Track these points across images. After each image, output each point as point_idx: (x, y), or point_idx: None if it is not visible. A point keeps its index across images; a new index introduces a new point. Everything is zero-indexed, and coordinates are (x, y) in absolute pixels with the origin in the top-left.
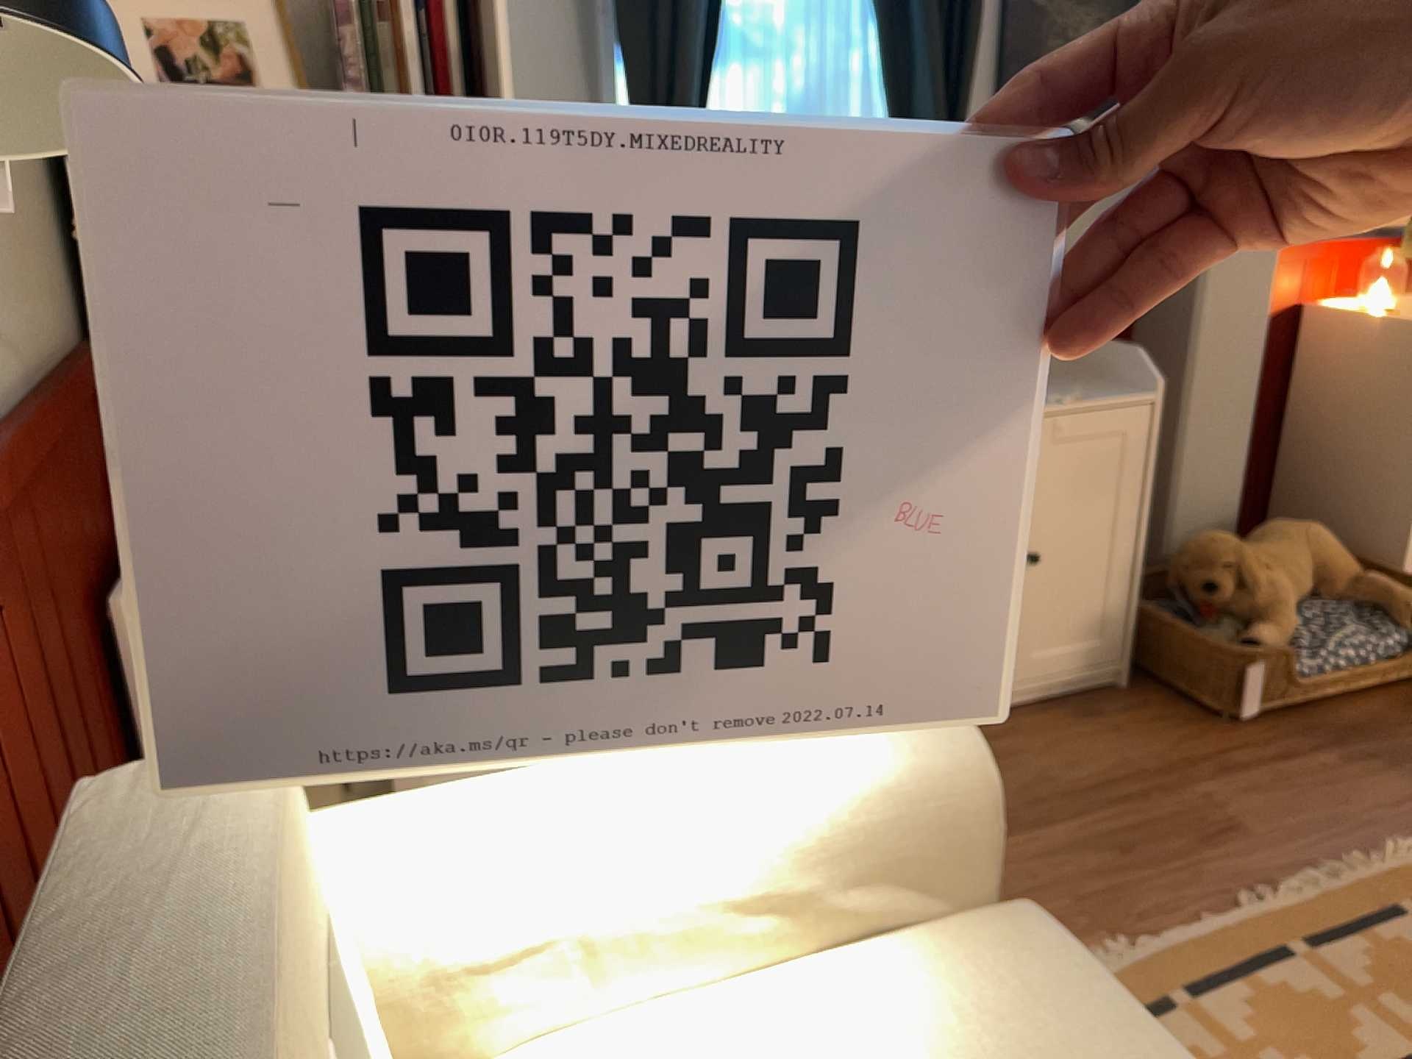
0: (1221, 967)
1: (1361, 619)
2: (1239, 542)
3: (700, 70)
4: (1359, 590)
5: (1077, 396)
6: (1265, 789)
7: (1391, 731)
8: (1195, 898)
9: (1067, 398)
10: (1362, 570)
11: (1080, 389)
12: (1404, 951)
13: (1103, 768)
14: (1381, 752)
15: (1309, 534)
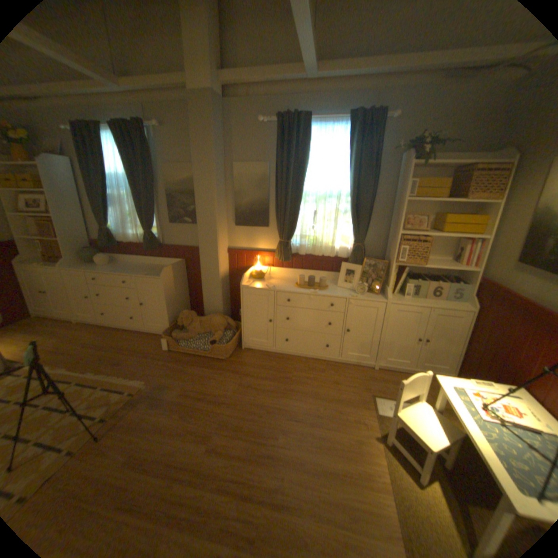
0: (61, 380)
1: (208, 340)
2: (191, 315)
3: (99, 208)
4: (216, 334)
5: (148, 275)
6: (139, 363)
7: (183, 365)
8: (86, 371)
9: (144, 275)
10: (222, 331)
11: (146, 274)
12: (80, 393)
13: (131, 348)
14: (171, 367)
15: (213, 318)
